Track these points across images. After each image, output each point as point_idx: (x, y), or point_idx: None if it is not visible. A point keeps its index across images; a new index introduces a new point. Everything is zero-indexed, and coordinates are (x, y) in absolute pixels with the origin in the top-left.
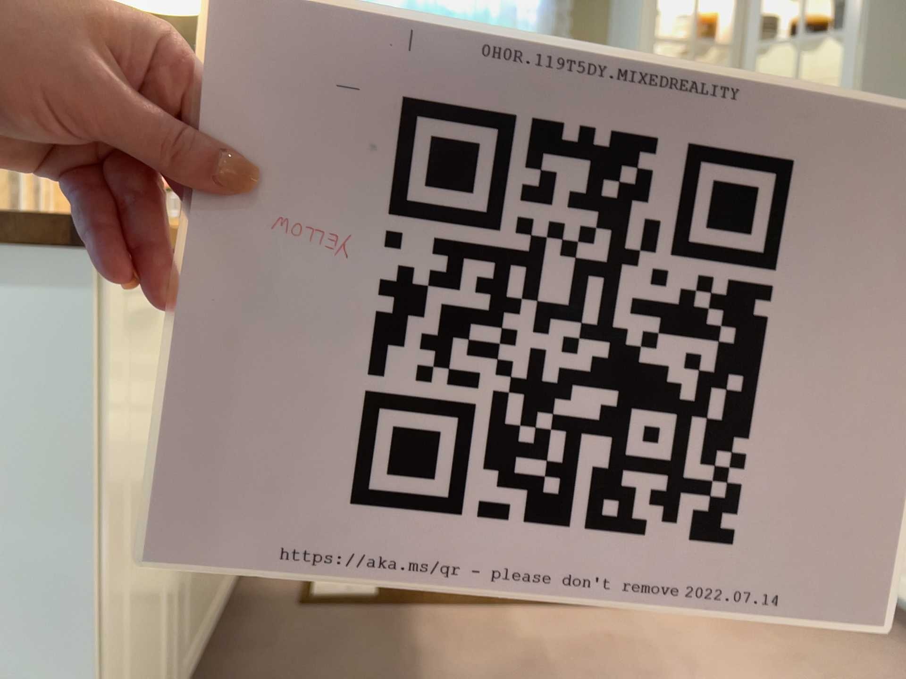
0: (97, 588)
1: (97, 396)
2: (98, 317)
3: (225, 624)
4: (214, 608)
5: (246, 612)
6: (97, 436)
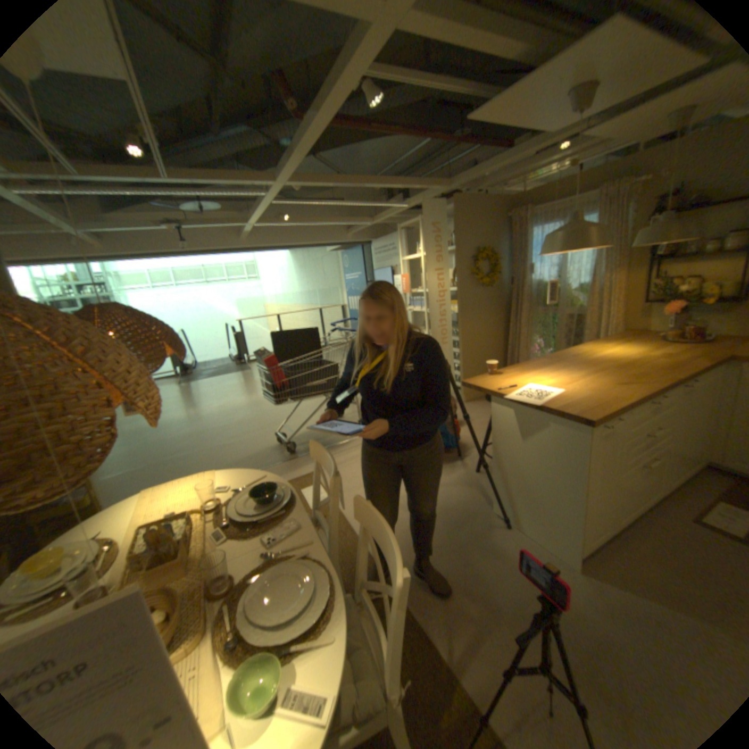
0: (592, 497)
1: (595, 455)
2: (597, 437)
3: (655, 513)
4: (646, 508)
5: (666, 512)
6: (595, 464)
